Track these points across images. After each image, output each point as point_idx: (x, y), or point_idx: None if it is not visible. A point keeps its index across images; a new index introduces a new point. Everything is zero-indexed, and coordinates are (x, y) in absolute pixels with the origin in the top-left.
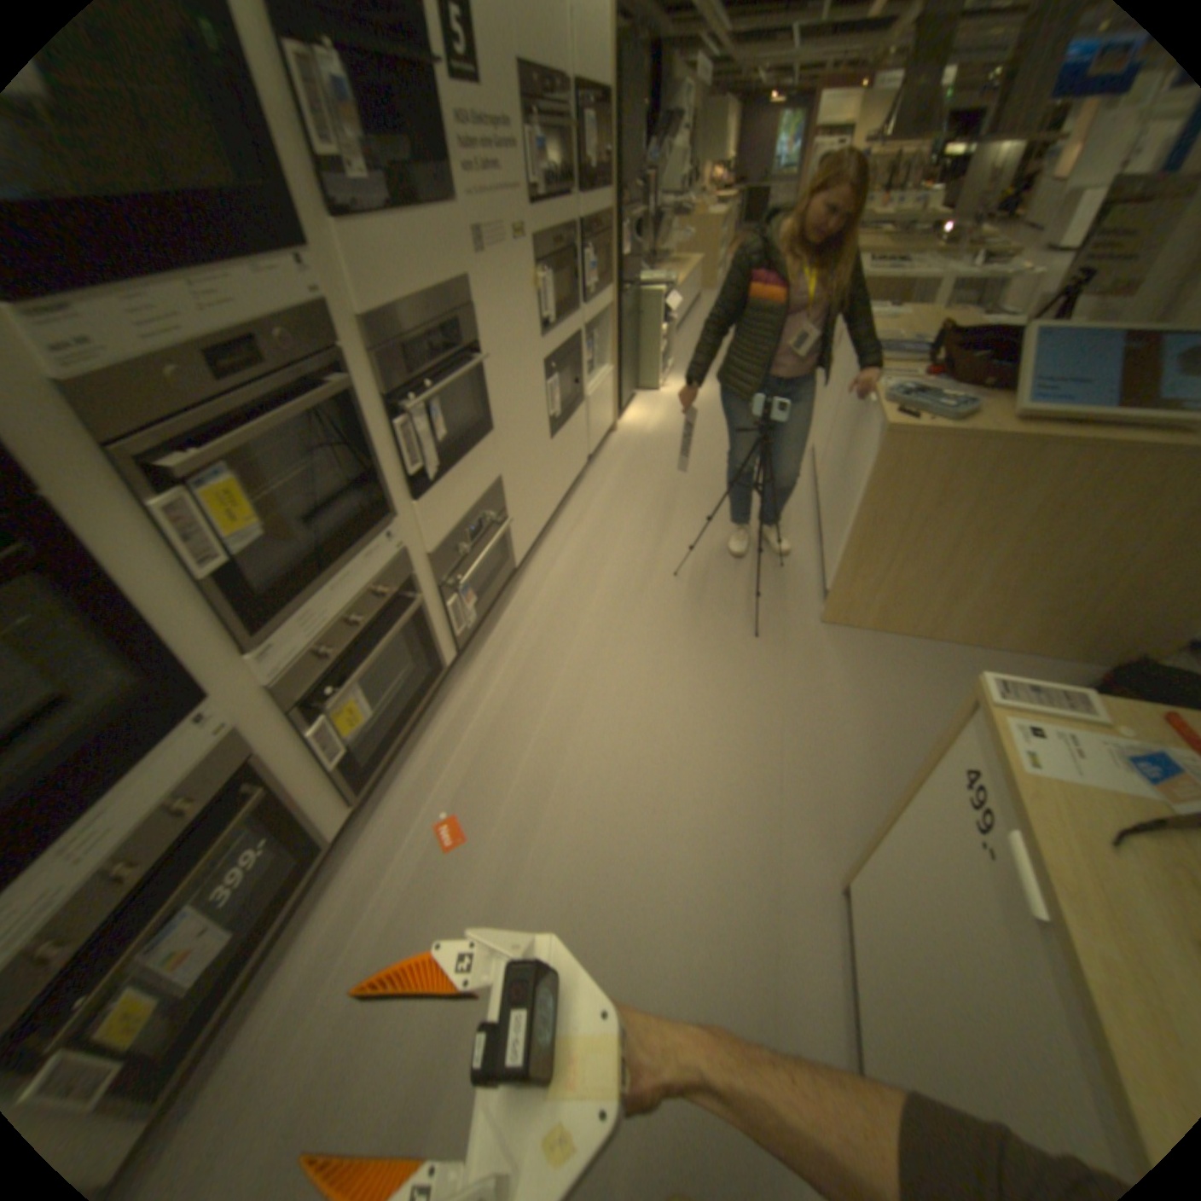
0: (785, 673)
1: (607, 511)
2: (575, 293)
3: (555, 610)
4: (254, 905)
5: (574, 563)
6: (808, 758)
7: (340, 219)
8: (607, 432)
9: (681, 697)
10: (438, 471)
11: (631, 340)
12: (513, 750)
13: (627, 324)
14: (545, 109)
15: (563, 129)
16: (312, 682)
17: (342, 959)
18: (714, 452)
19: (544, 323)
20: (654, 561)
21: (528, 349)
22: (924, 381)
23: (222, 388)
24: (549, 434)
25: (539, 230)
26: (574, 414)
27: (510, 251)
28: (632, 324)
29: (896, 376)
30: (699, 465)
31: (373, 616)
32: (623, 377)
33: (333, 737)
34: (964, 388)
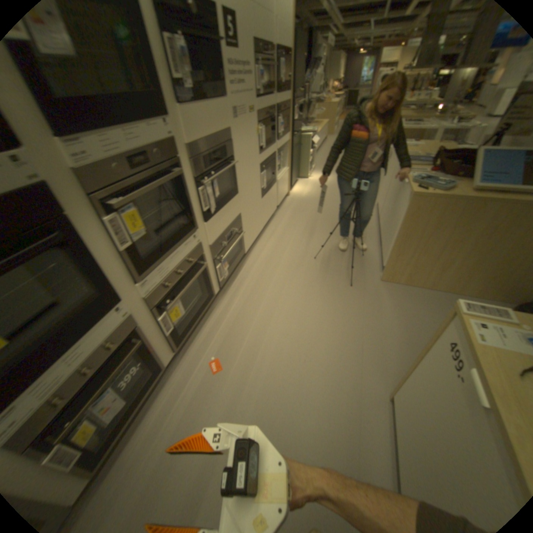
0: (364, 302)
1: (285, 229)
2: (273, 135)
3: (262, 271)
4: (134, 391)
5: (270, 252)
6: (374, 340)
7: (181, 103)
8: (285, 195)
9: (317, 311)
10: (215, 210)
11: (296, 156)
12: (243, 331)
13: (295, 149)
14: (264, 57)
15: (271, 65)
16: (161, 297)
17: (169, 417)
18: (332, 205)
19: (260, 148)
20: (305, 251)
21: (253, 159)
22: (430, 173)
23: (133, 172)
24: (261, 195)
25: (260, 108)
26: (272, 187)
27: (248, 117)
28: (297, 149)
29: (417, 171)
30: (325, 210)
31: (186, 270)
32: (293, 172)
33: (168, 321)
34: (448, 176)
